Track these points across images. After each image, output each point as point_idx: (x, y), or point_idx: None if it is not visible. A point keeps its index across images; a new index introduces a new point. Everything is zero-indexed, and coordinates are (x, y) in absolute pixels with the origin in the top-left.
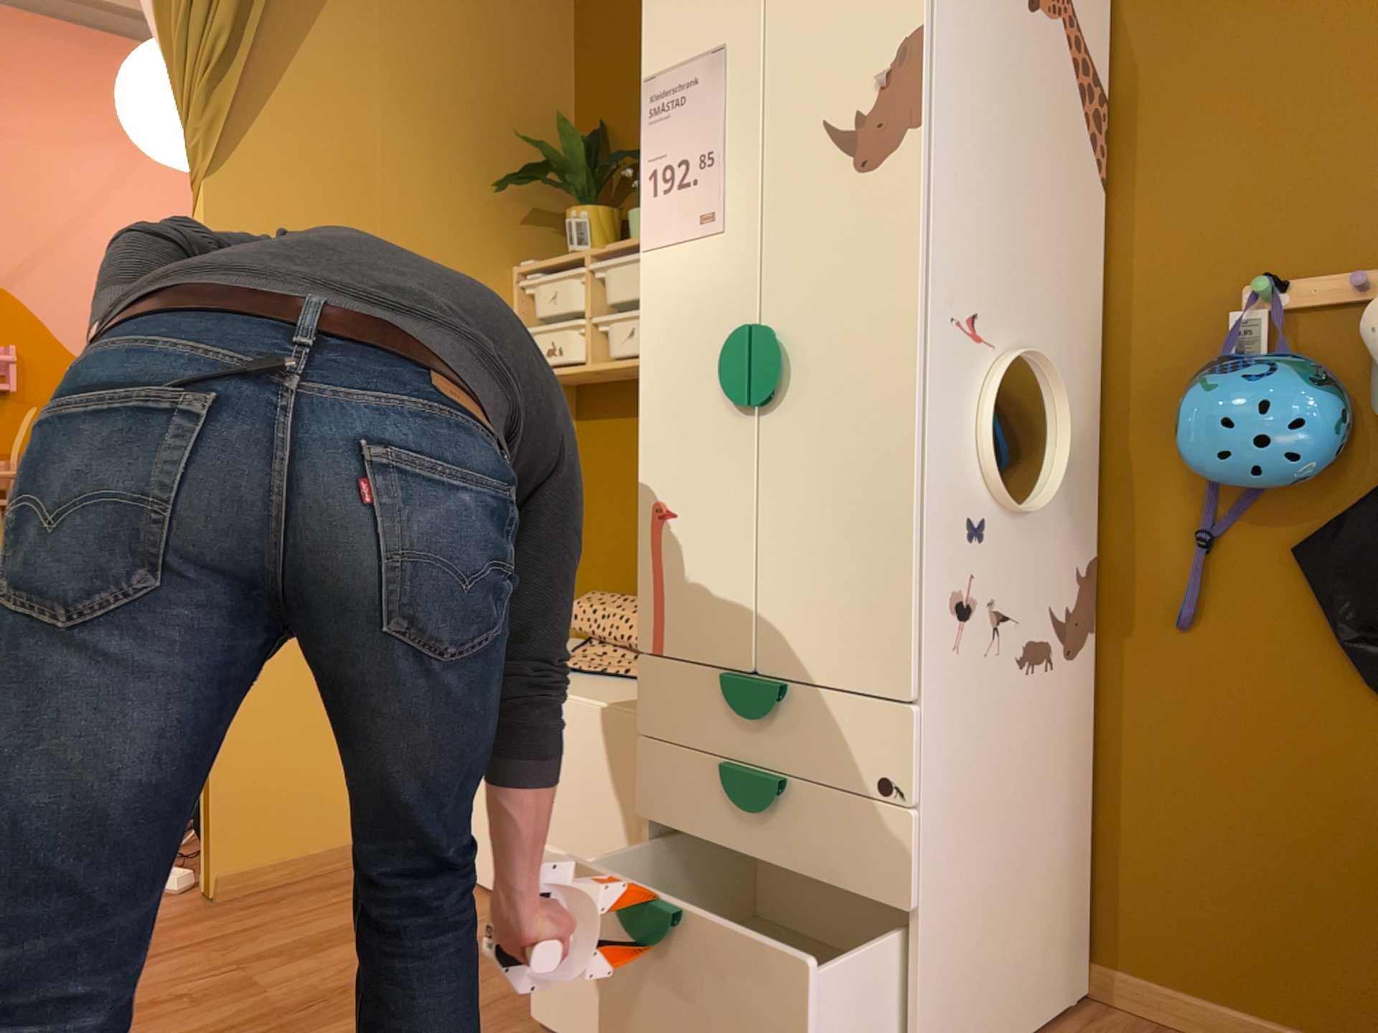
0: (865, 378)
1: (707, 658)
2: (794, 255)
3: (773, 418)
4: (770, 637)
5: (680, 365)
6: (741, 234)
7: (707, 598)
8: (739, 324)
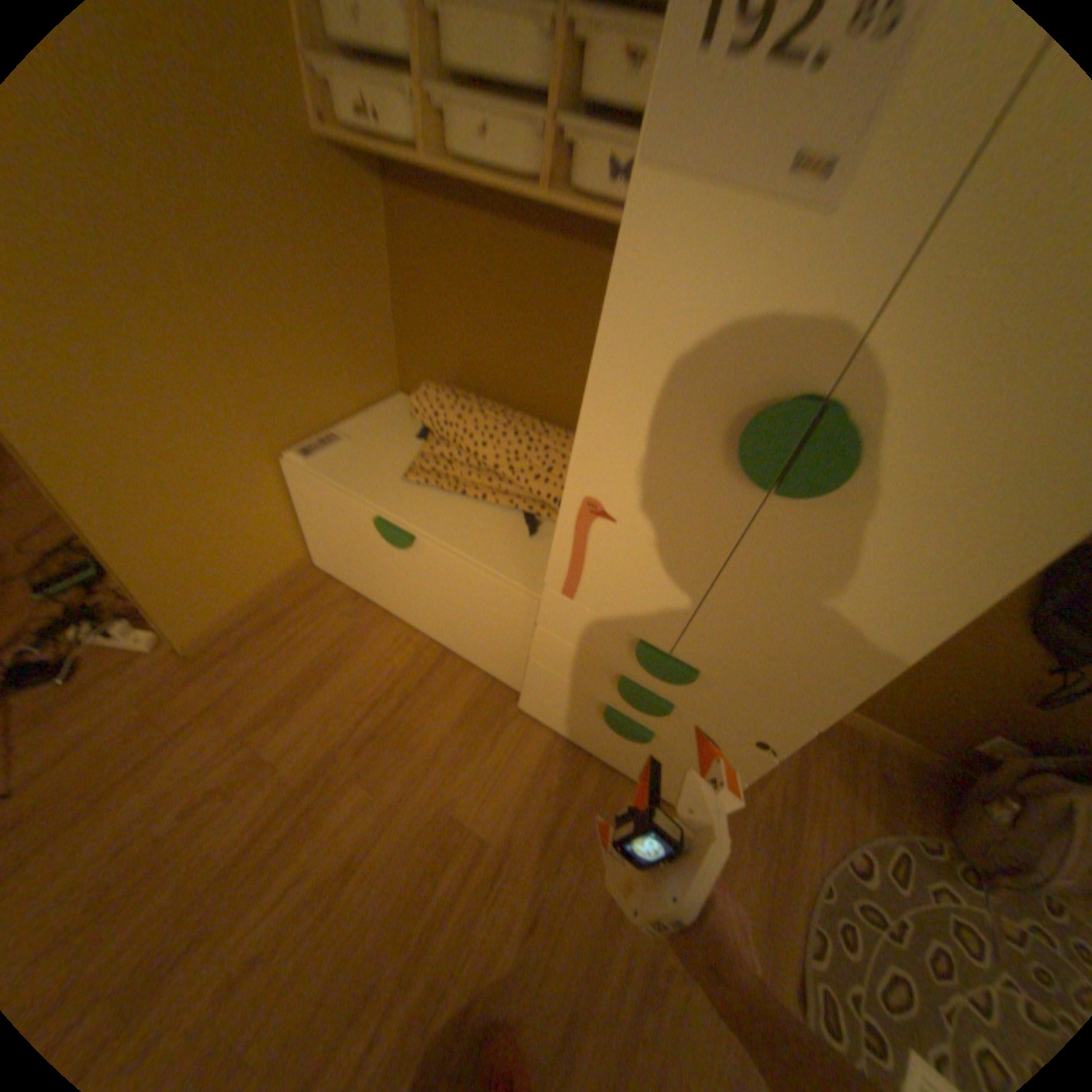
0: (957, 535)
1: (622, 624)
2: (958, 330)
3: (789, 508)
4: (697, 645)
5: (667, 383)
6: (872, 241)
7: (635, 594)
8: (793, 384)
